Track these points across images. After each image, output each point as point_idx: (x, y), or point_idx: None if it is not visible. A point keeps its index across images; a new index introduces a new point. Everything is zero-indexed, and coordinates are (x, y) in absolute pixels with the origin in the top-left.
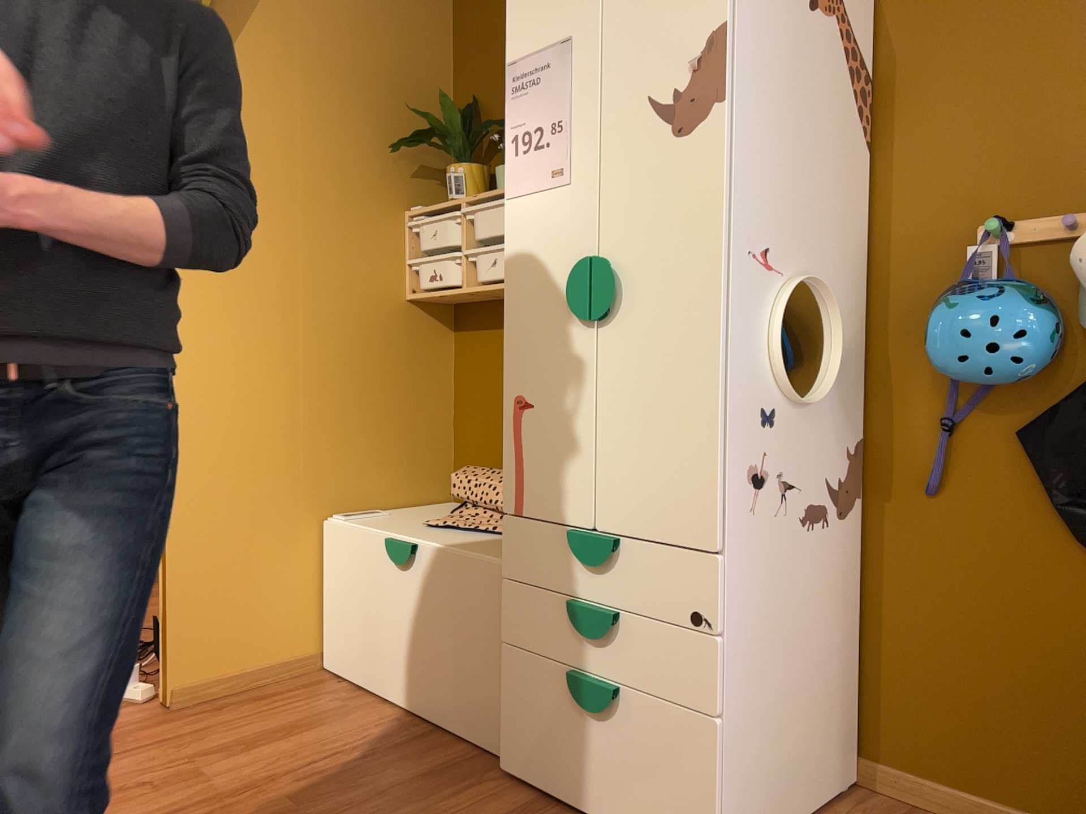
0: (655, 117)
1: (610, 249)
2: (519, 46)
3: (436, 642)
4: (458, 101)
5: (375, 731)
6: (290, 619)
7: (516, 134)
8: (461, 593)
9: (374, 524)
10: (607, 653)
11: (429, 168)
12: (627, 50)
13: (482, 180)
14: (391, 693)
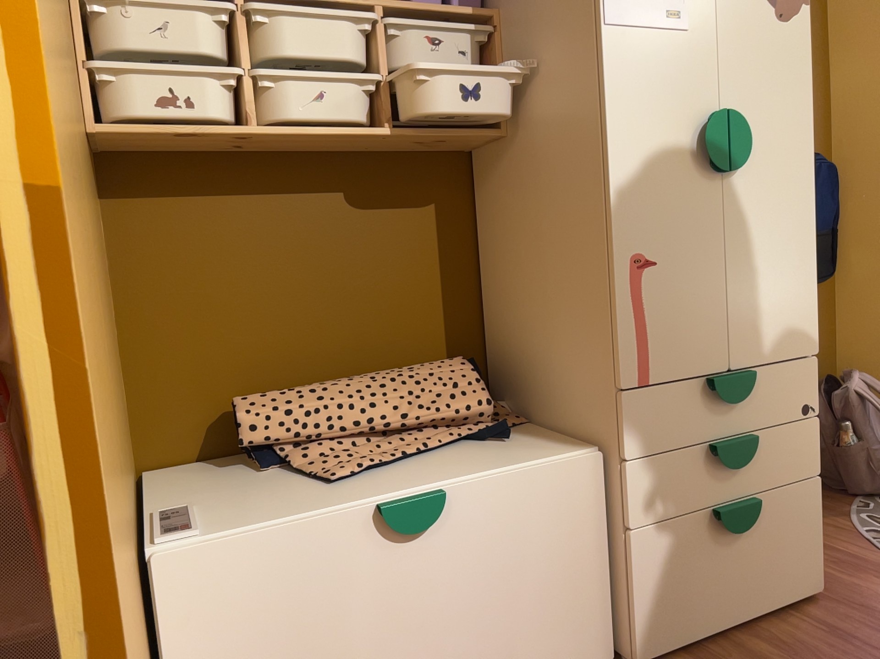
0: None
1: (730, 106)
2: None
3: (493, 601)
4: None
5: None
6: None
7: None
8: (533, 517)
9: (272, 514)
10: (743, 474)
11: None
12: None
13: None
14: None
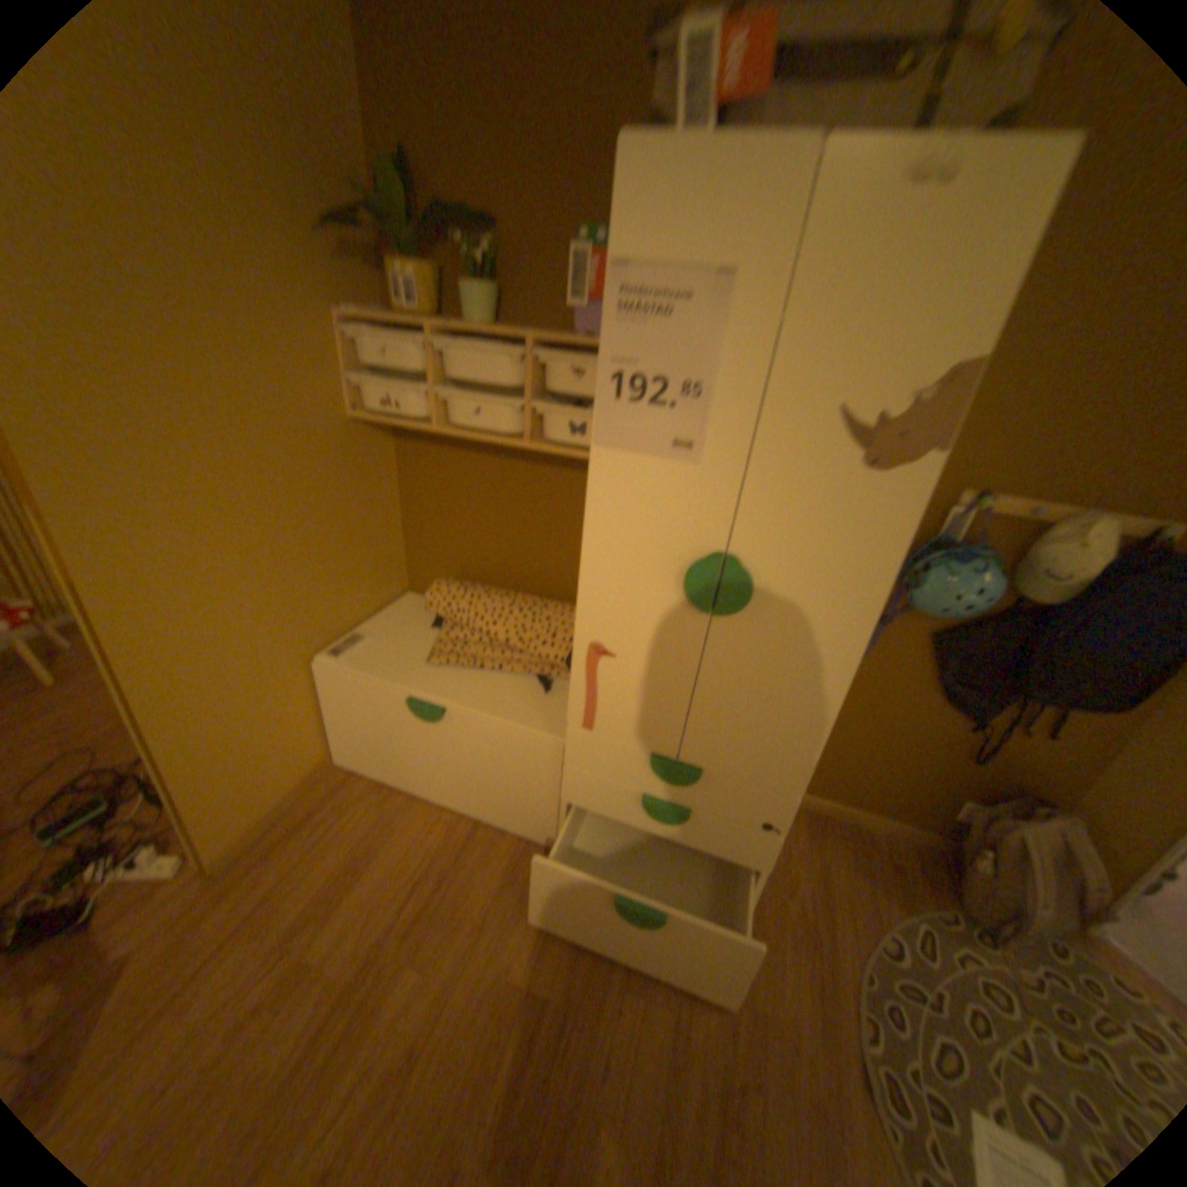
0: (844, 433)
1: (743, 551)
2: (637, 236)
3: (475, 773)
4: (373, 135)
5: (431, 840)
6: (299, 746)
7: (621, 370)
8: (504, 750)
9: (376, 666)
10: (674, 827)
11: (349, 239)
12: (826, 326)
13: (435, 283)
14: (423, 792)
